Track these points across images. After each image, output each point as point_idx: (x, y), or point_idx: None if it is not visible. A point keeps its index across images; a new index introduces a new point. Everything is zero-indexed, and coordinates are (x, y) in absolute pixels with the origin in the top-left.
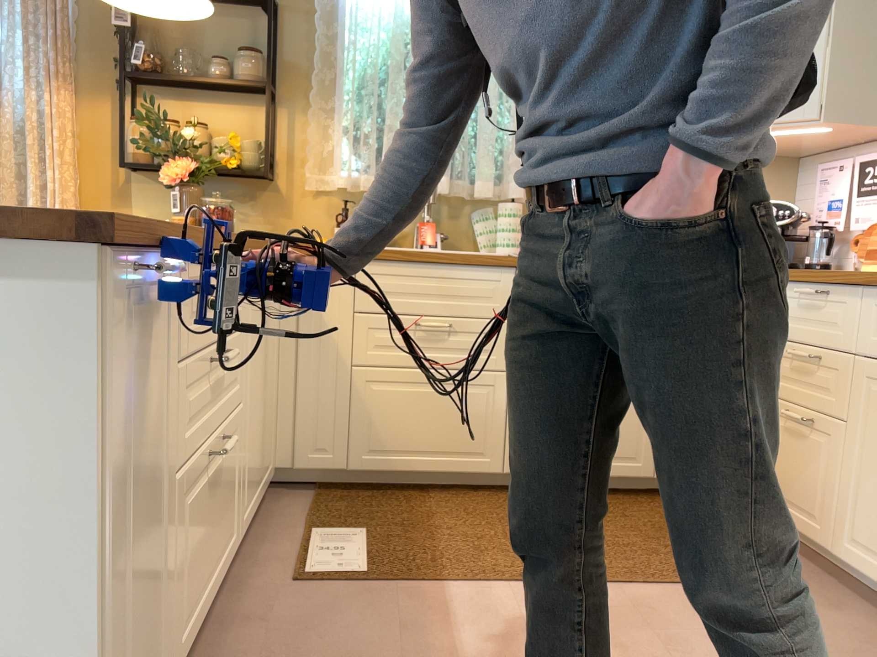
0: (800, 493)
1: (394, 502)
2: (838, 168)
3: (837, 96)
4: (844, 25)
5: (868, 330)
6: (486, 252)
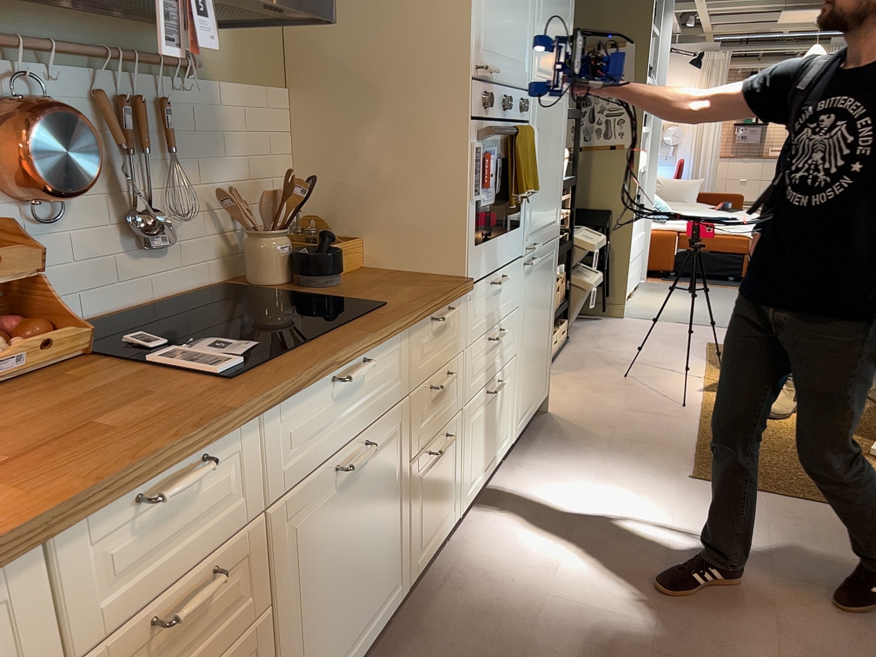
0: None
1: None
2: None
3: None
4: None
5: (276, 461)
6: None
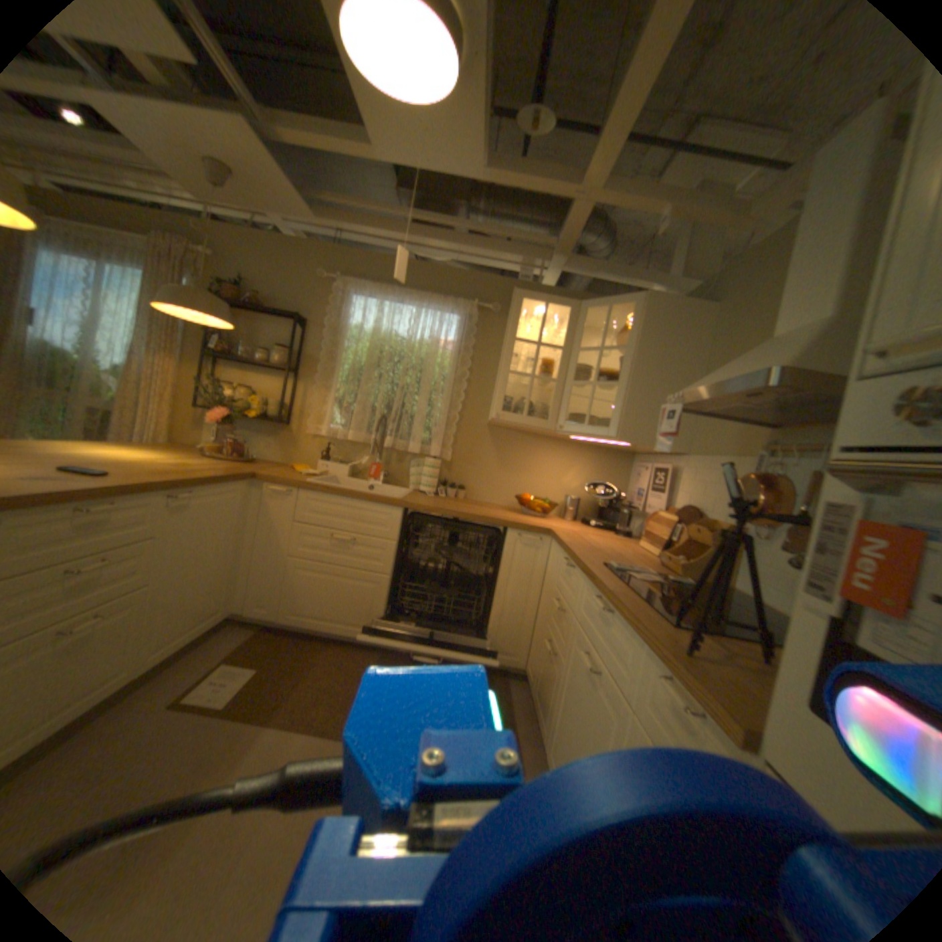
0: (544, 704)
1: (298, 652)
2: (645, 469)
3: (629, 426)
4: (638, 380)
5: (581, 603)
6: (412, 490)
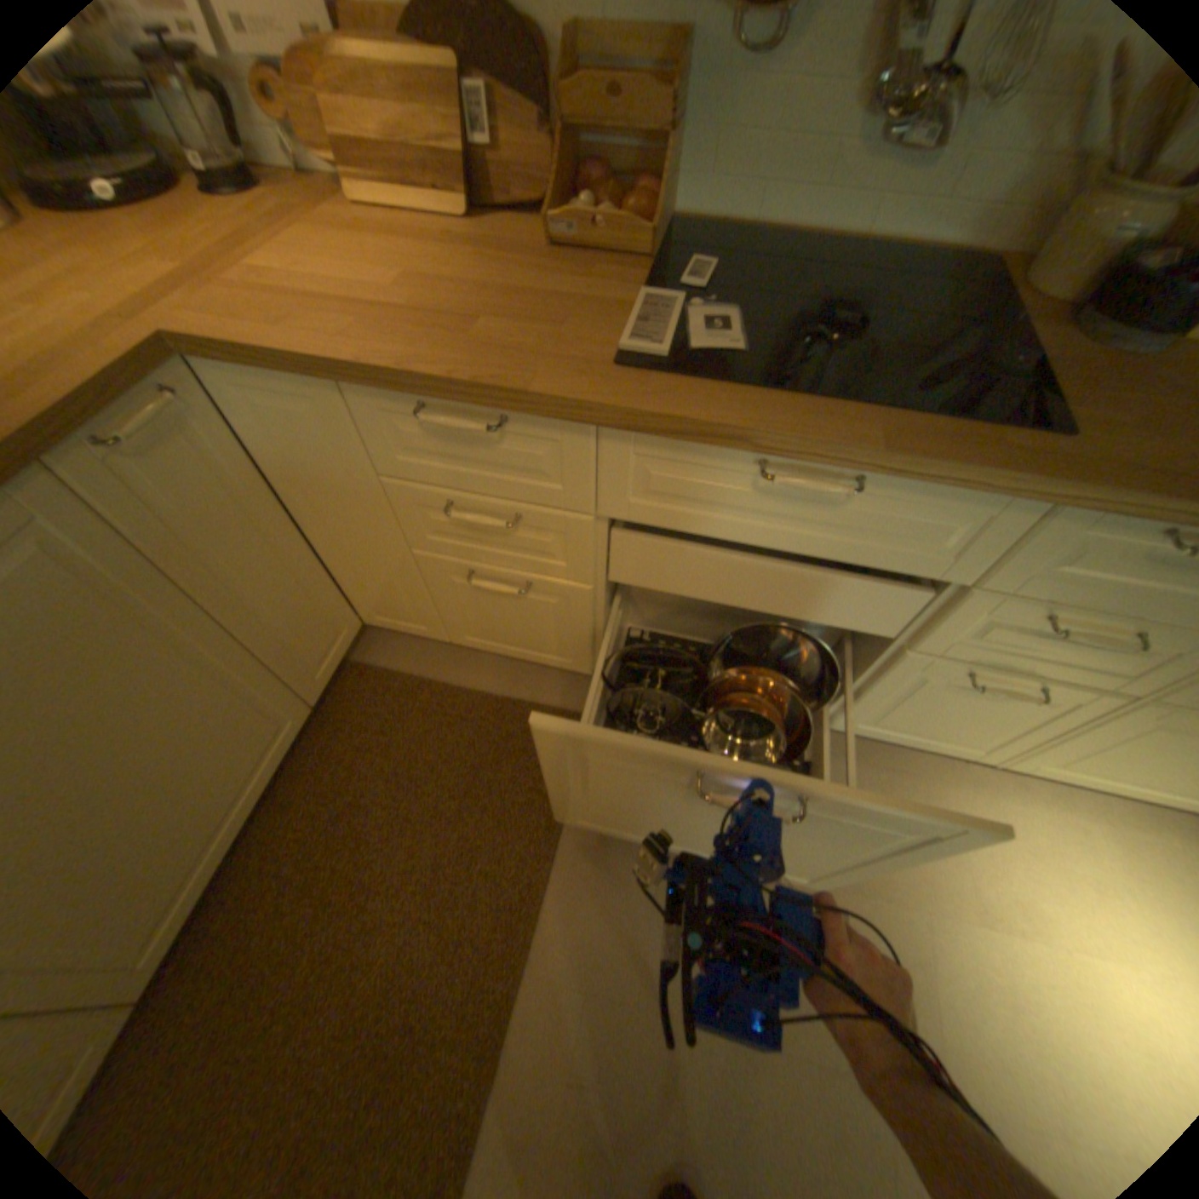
0: (526, 637)
1: None
2: None
3: None
4: None
5: (618, 485)
6: None
